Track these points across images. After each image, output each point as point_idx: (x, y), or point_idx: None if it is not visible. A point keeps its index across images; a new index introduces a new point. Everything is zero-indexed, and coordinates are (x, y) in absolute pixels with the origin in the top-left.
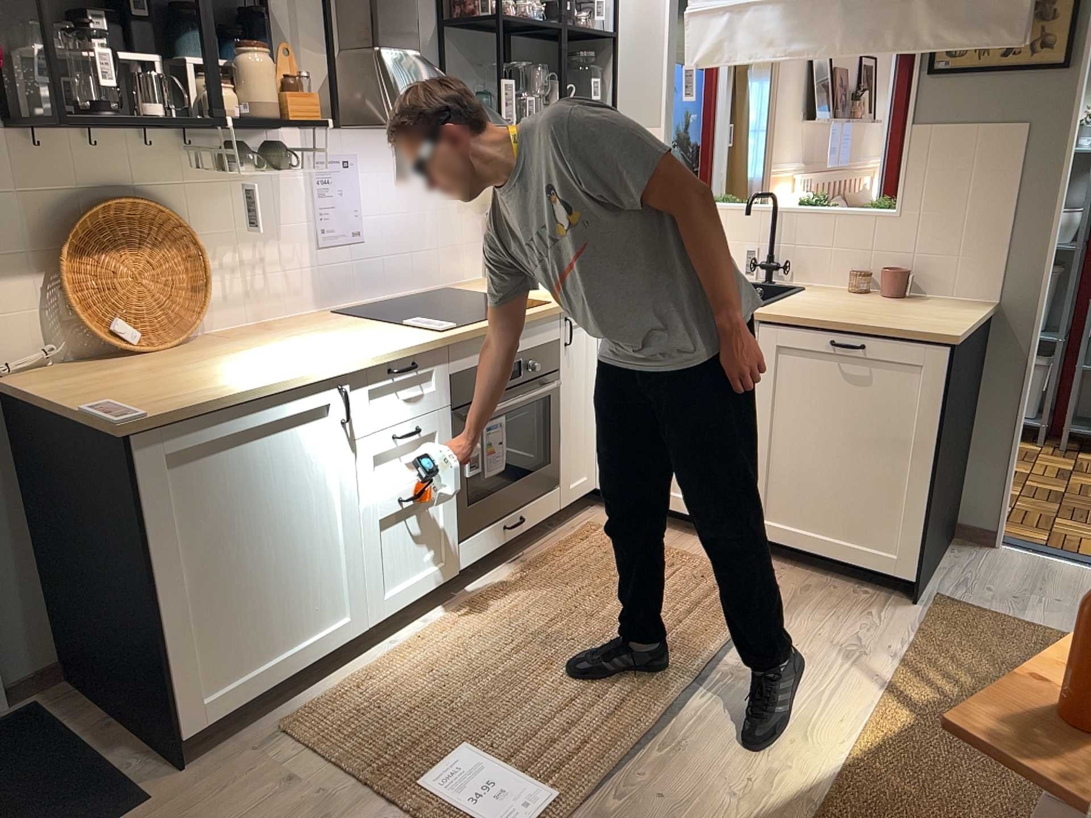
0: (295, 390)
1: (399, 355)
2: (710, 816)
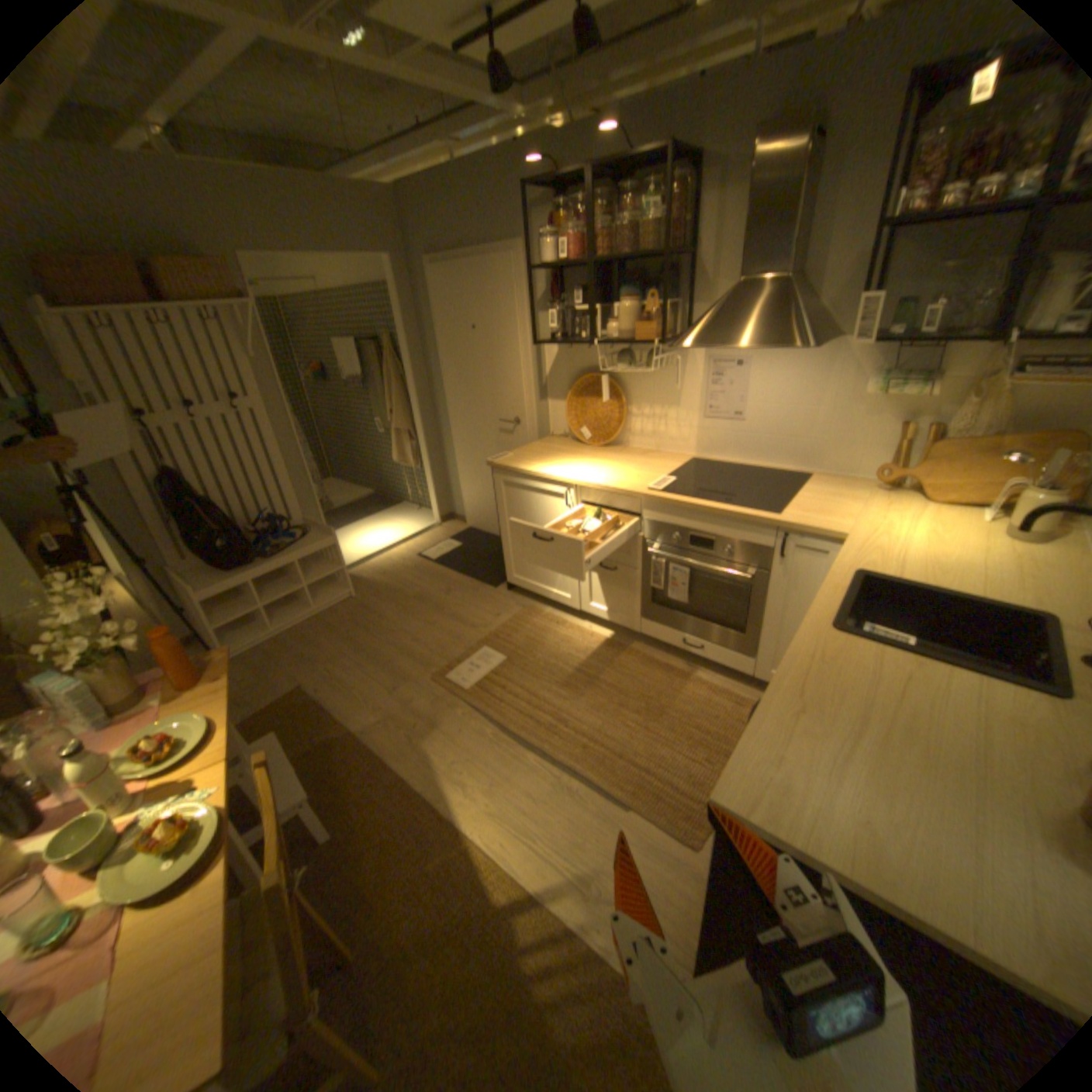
0: (546, 479)
1: (601, 488)
2: (442, 750)
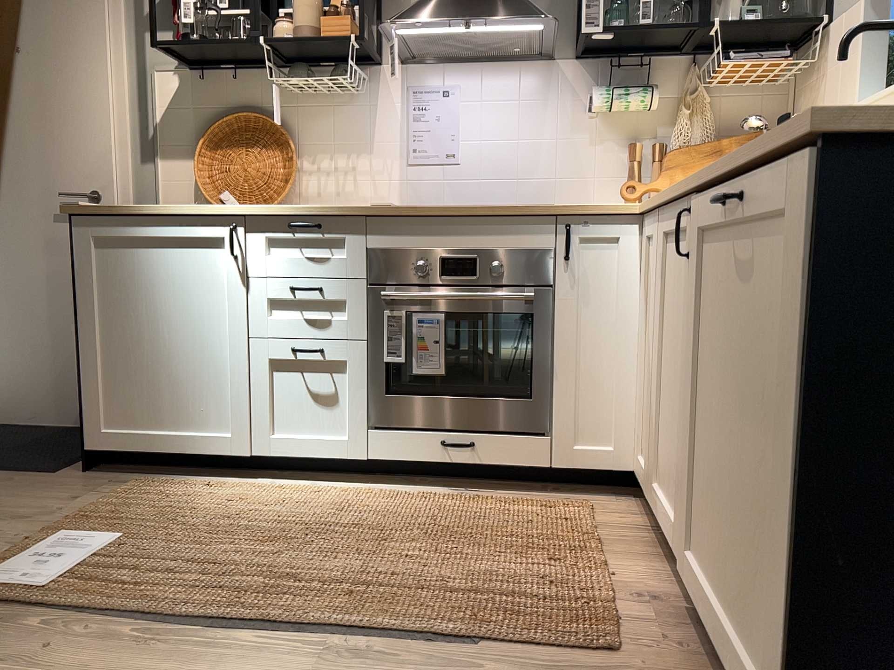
0: (191, 216)
1: (297, 211)
2: None
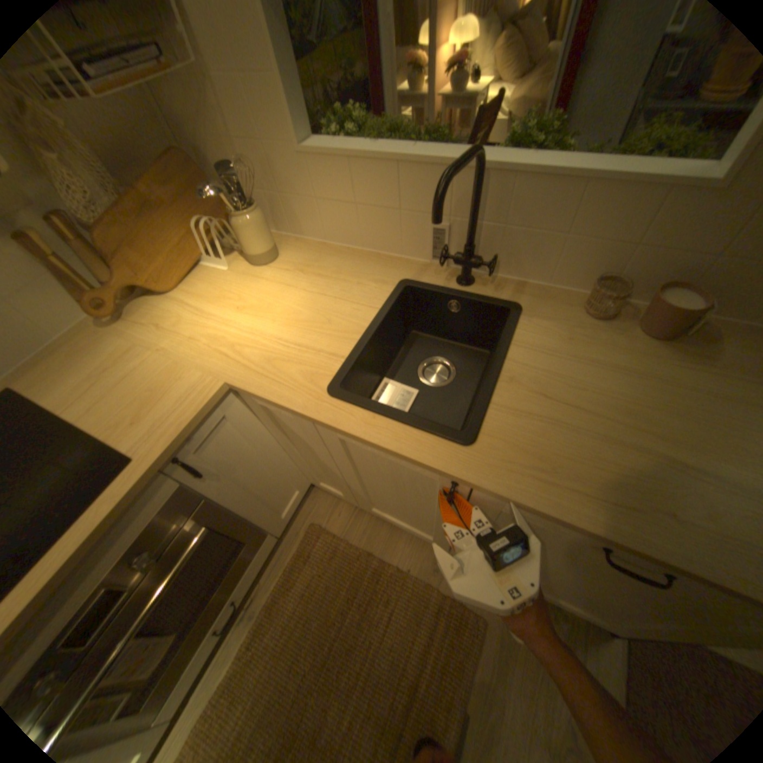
0: None
1: None
2: None
